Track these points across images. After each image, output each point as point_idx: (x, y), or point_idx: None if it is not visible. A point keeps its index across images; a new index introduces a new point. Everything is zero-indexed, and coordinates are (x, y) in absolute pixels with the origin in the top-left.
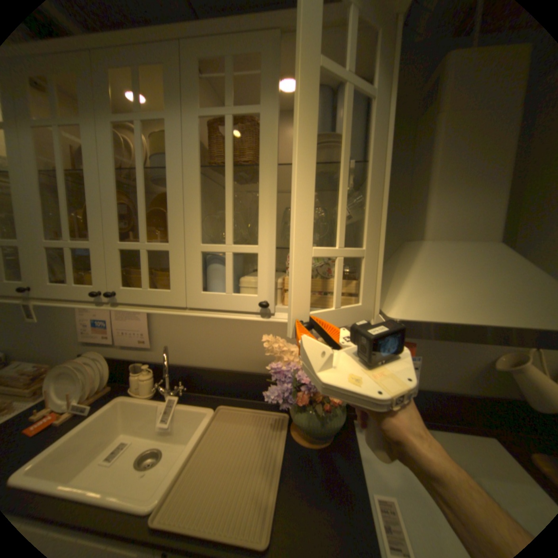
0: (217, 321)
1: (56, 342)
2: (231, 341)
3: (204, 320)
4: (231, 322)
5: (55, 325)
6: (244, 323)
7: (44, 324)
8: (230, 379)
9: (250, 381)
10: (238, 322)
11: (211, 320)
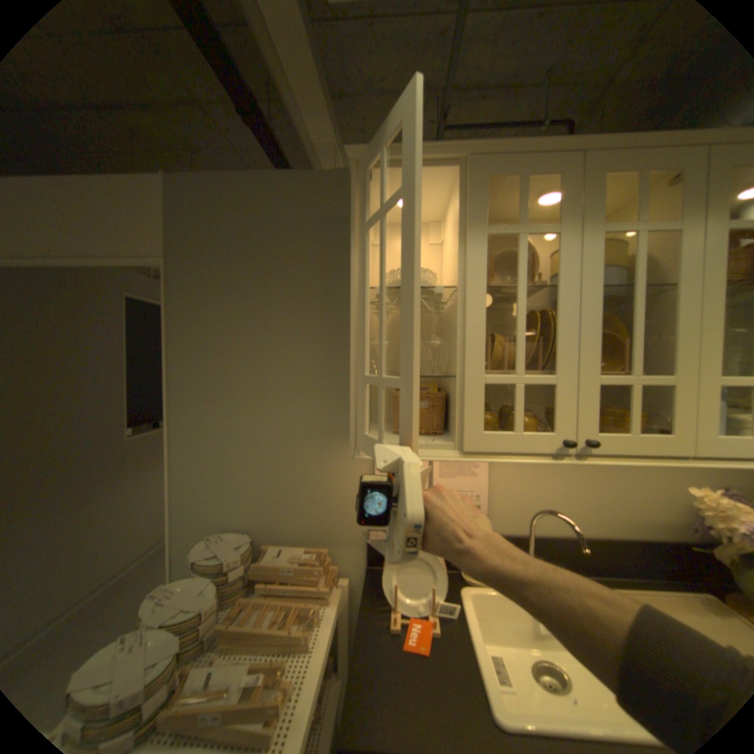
0: (586, 473)
1: (331, 514)
2: (604, 499)
3: (567, 472)
4: (605, 473)
5: (331, 490)
6: (624, 474)
7: (314, 489)
8: (605, 552)
9: (634, 553)
10: (615, 474)
11: (576, 472)
